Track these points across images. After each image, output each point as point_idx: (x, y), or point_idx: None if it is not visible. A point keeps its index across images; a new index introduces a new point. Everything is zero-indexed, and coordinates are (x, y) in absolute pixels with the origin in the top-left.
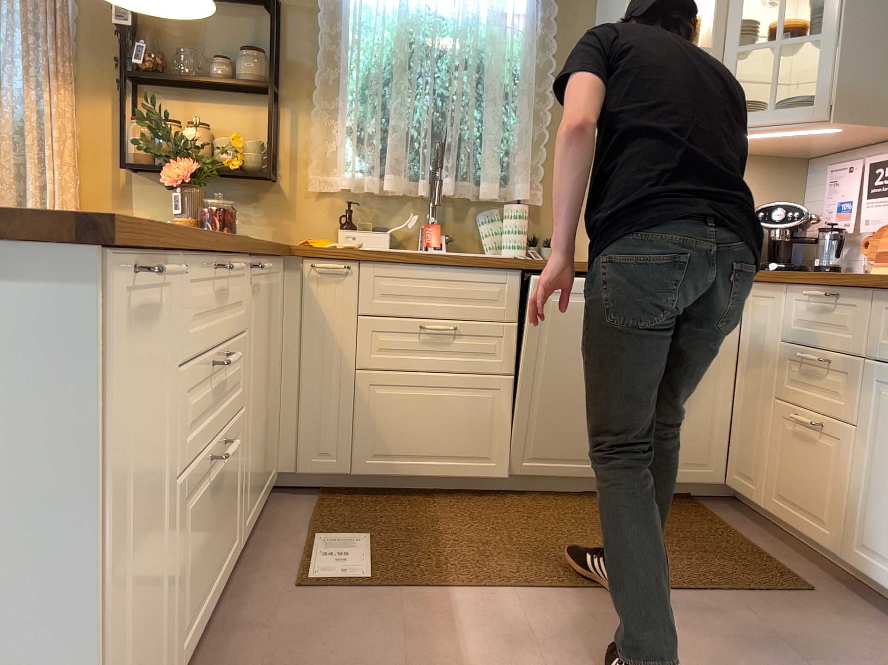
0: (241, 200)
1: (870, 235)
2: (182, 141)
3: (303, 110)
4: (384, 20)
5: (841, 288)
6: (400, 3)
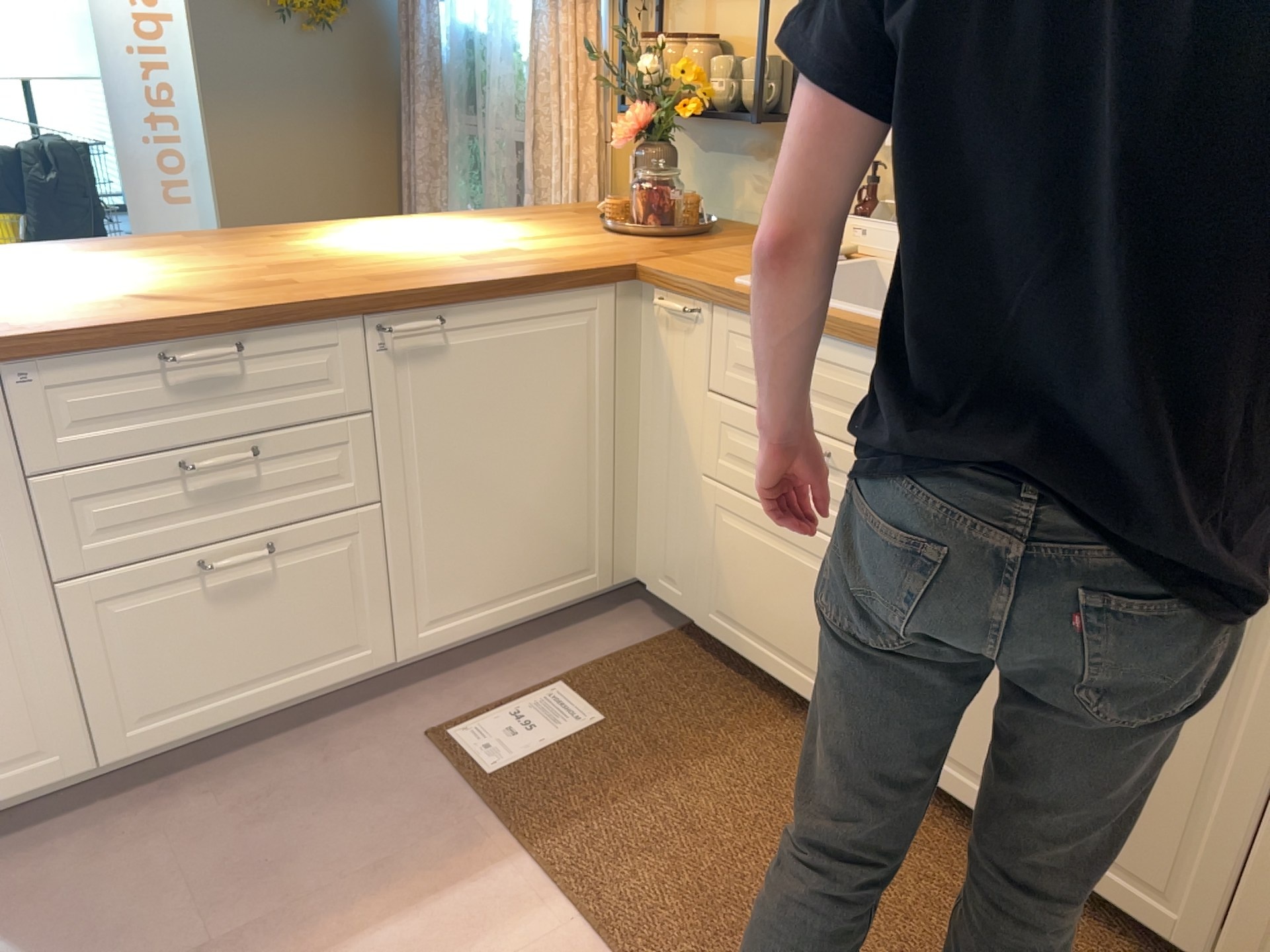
0: (752, 154)
1: None
2: (636, 77)
3: None
4: None
5: None
6: None
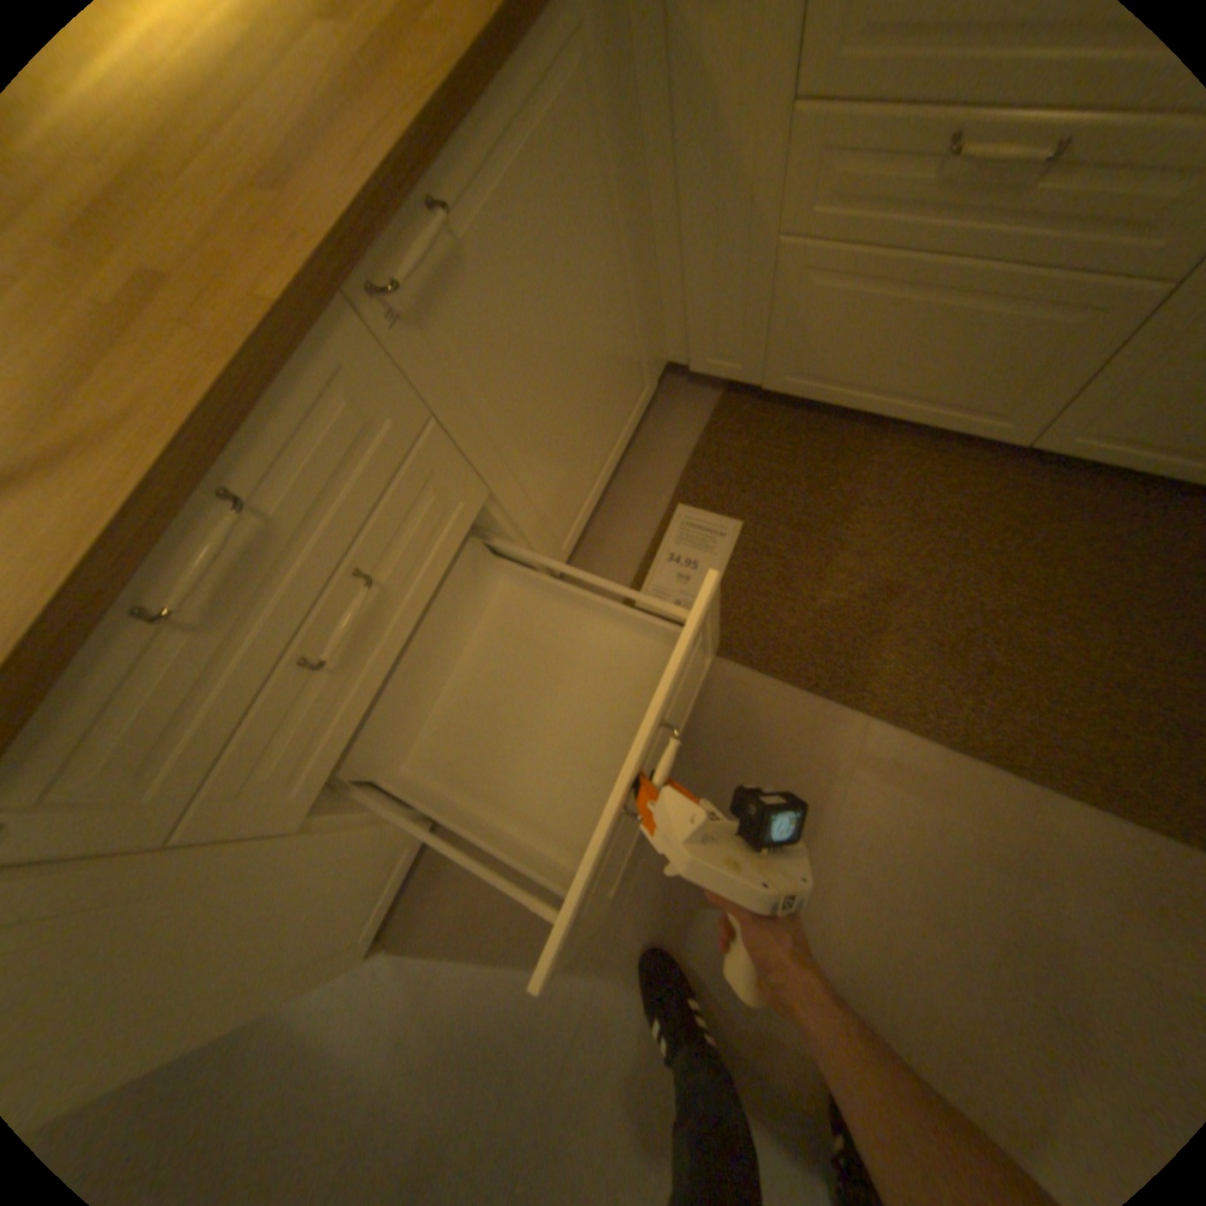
0: None
1: None
2: None
3: None
4: None
5: None
6: None
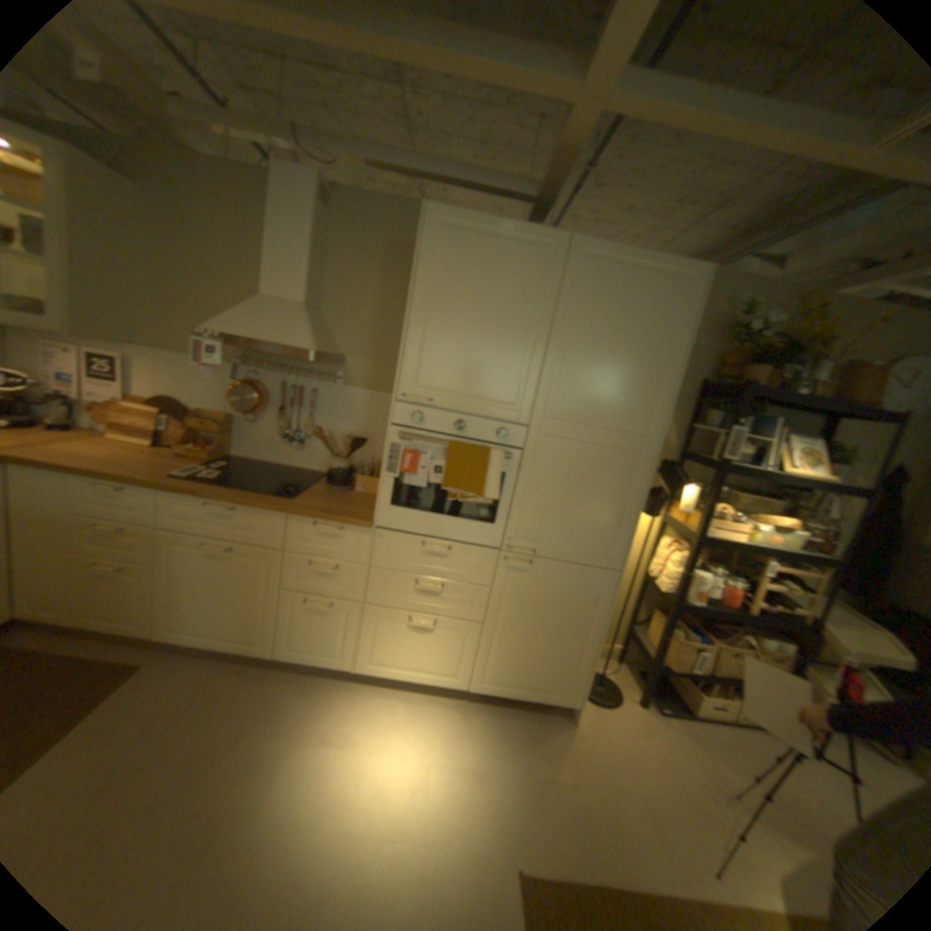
0: None
1: (86, 403)
2: None
3: None
4: None
5: (124, 488)
6: None
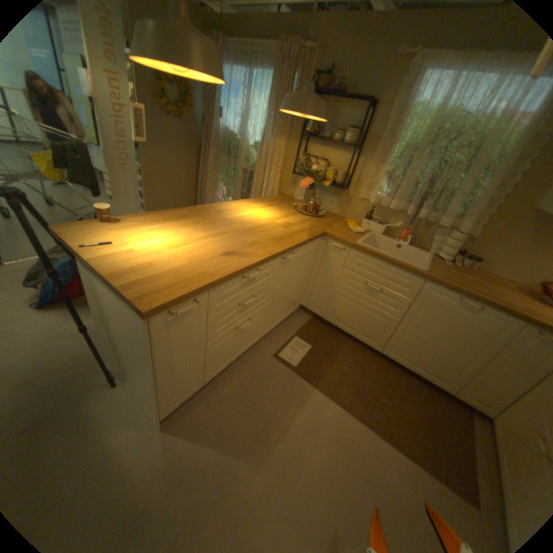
0: (331, 193)
1: None
2: (309, 170)
3: (368, 157)
4: (429, 112)
5: None
6: (441, 104)
